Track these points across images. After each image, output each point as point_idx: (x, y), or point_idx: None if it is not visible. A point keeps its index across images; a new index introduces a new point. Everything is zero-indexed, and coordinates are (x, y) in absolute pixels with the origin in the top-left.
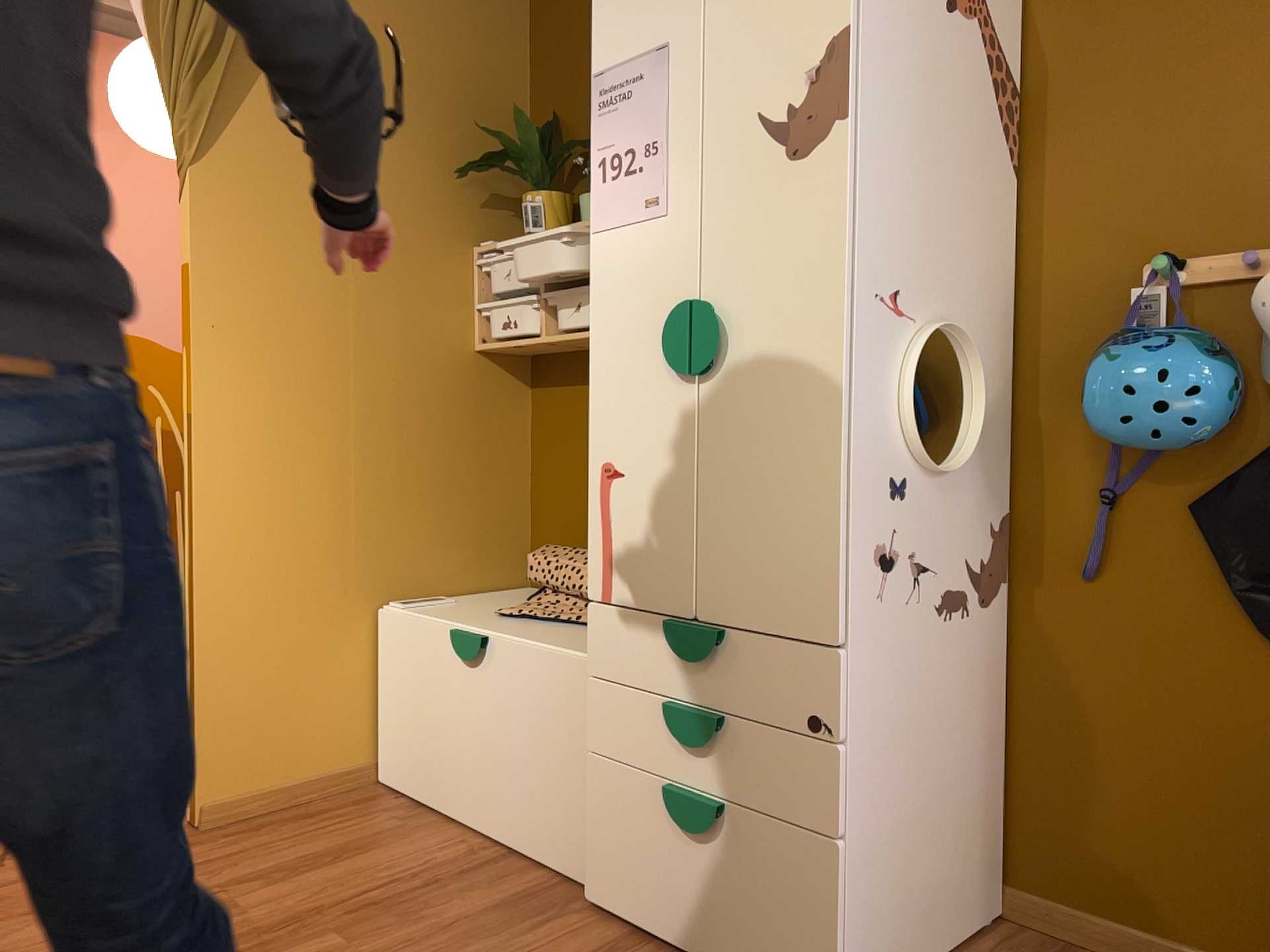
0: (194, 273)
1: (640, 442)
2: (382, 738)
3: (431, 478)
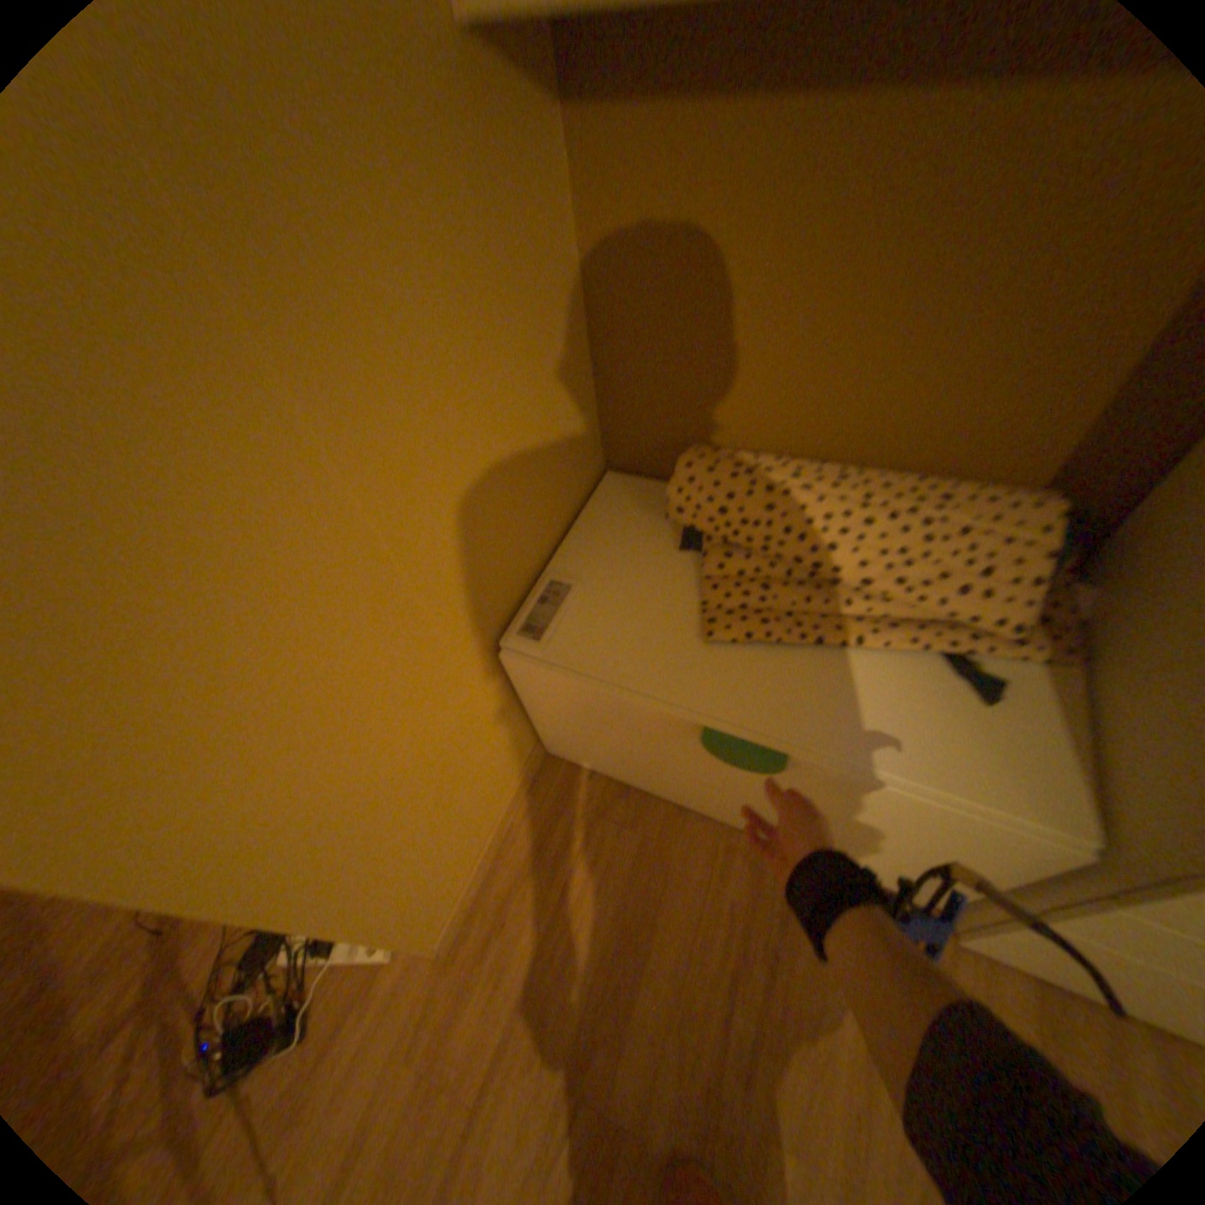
0: None
1: None
2: (548, 735)
3: (485, 423)
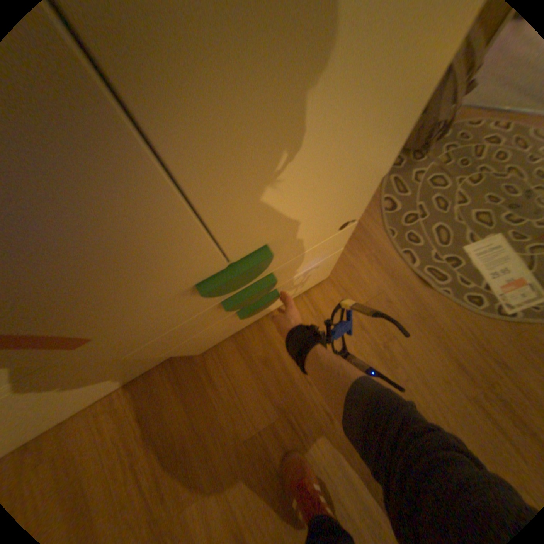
0: None
1: None
2: None
3: None
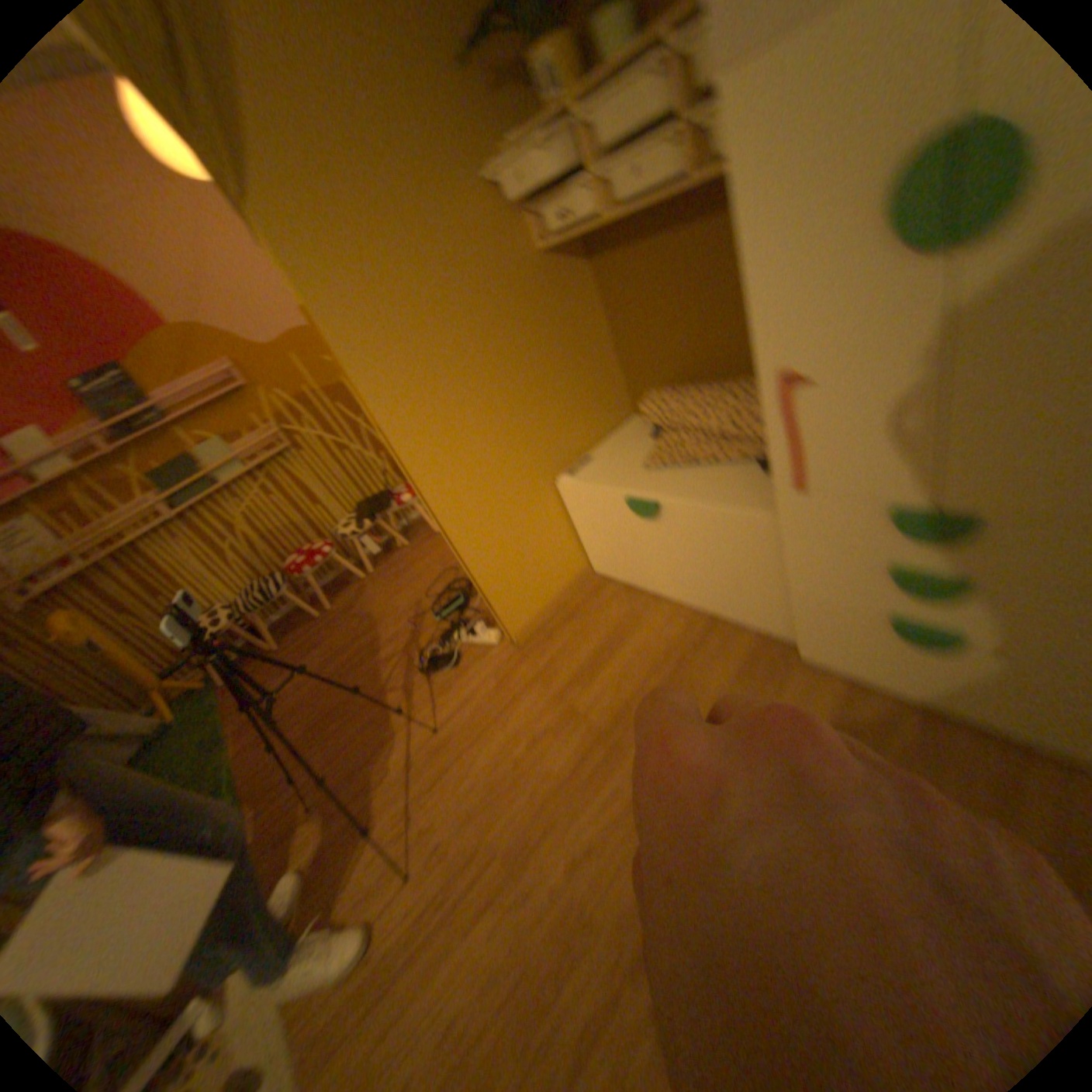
0: (307, 308)
1: (838, 341)
2: (588, 549)
3: (548, 373)
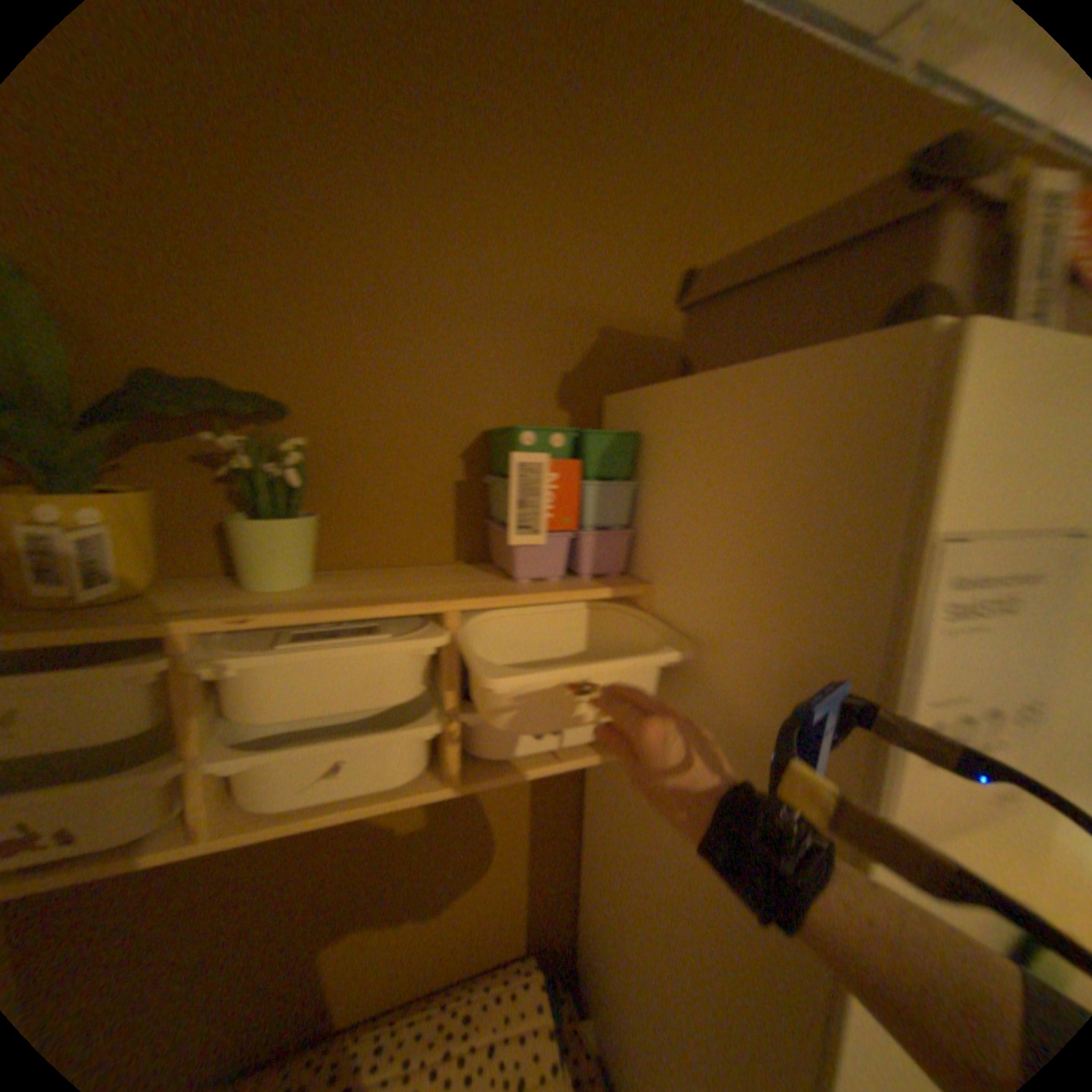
0: None
1: None
2: None
3: None
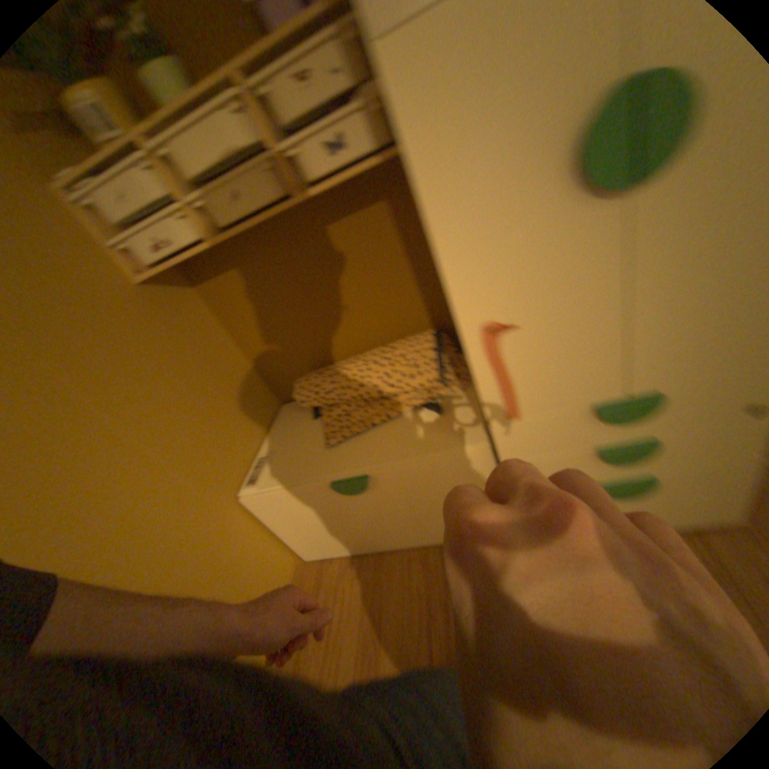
0: None
1: (538, 289)
2: (297, 546)
3: (195, 397)
